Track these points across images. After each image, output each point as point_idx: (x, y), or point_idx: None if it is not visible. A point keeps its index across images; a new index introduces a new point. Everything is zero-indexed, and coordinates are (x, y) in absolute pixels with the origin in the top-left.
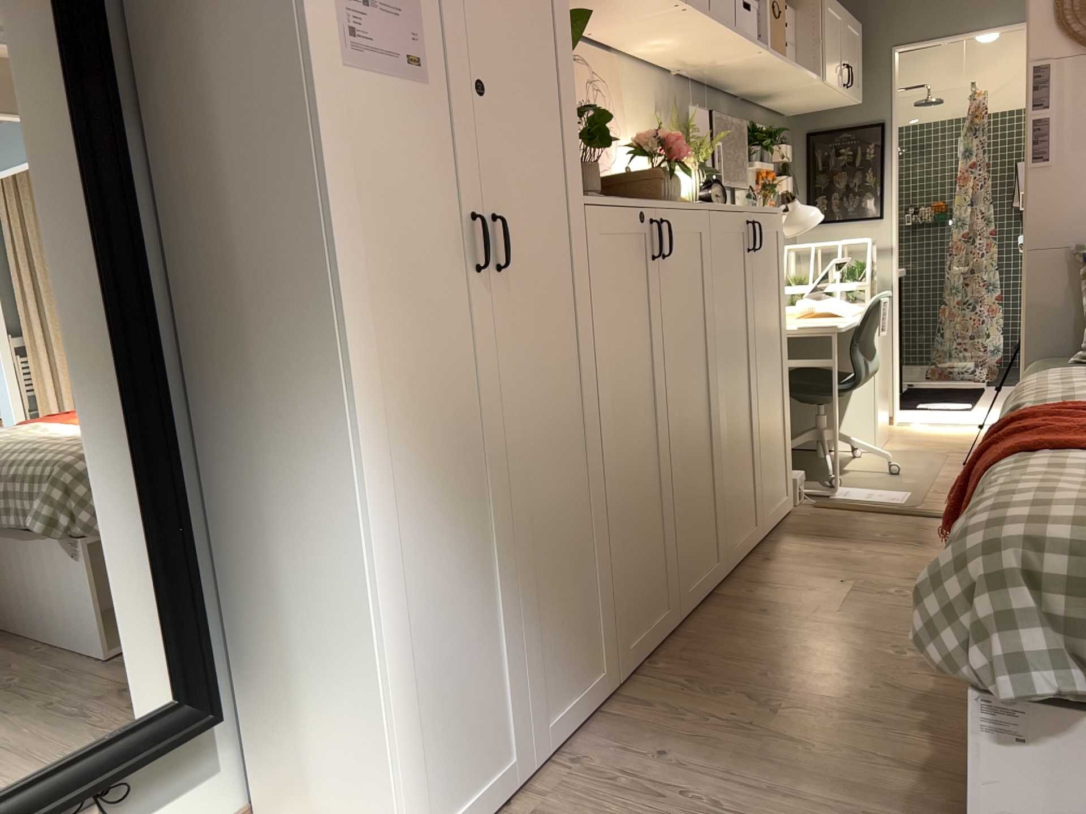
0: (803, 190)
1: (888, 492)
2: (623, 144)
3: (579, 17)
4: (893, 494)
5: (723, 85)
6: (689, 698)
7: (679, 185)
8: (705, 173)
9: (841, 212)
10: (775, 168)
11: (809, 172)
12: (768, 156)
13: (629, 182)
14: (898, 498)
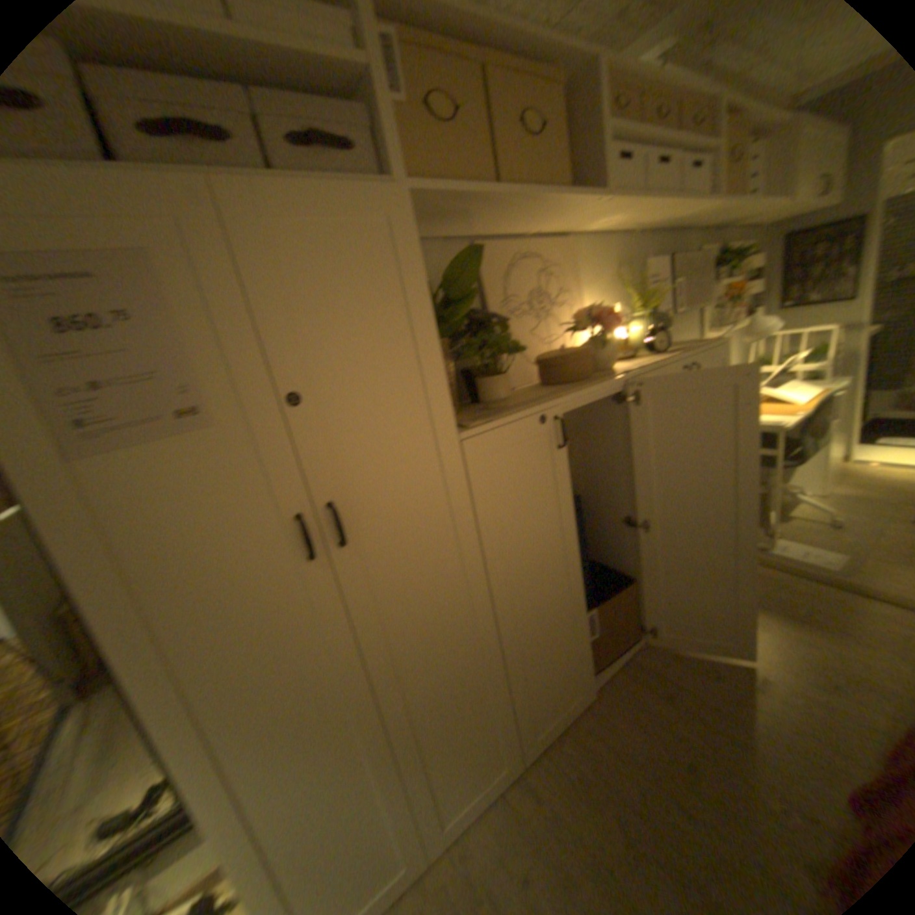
0: (778, 282)
1: (824, 552)
2: (575, 312)
3: (474, 253)
4: (828, 557)
5: (690, 224)
6: (573, 799)
7: (613, 351)
8: (662, 309)
9: (813, 297)
10: (748, 274)
11: (784, 267)
12: (740, 267)
13: (557, 365)
14: (832, 563)
